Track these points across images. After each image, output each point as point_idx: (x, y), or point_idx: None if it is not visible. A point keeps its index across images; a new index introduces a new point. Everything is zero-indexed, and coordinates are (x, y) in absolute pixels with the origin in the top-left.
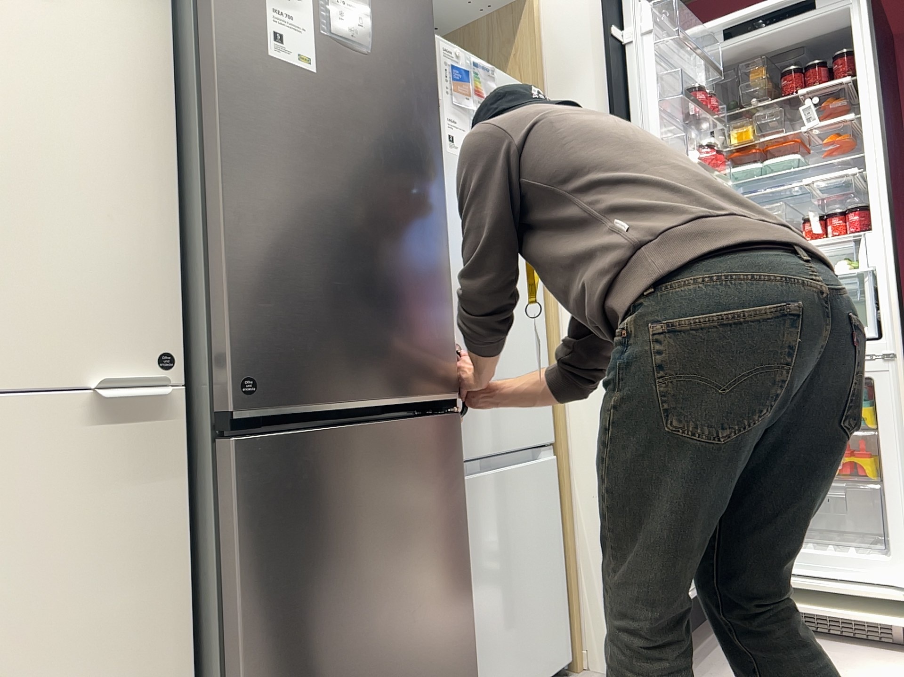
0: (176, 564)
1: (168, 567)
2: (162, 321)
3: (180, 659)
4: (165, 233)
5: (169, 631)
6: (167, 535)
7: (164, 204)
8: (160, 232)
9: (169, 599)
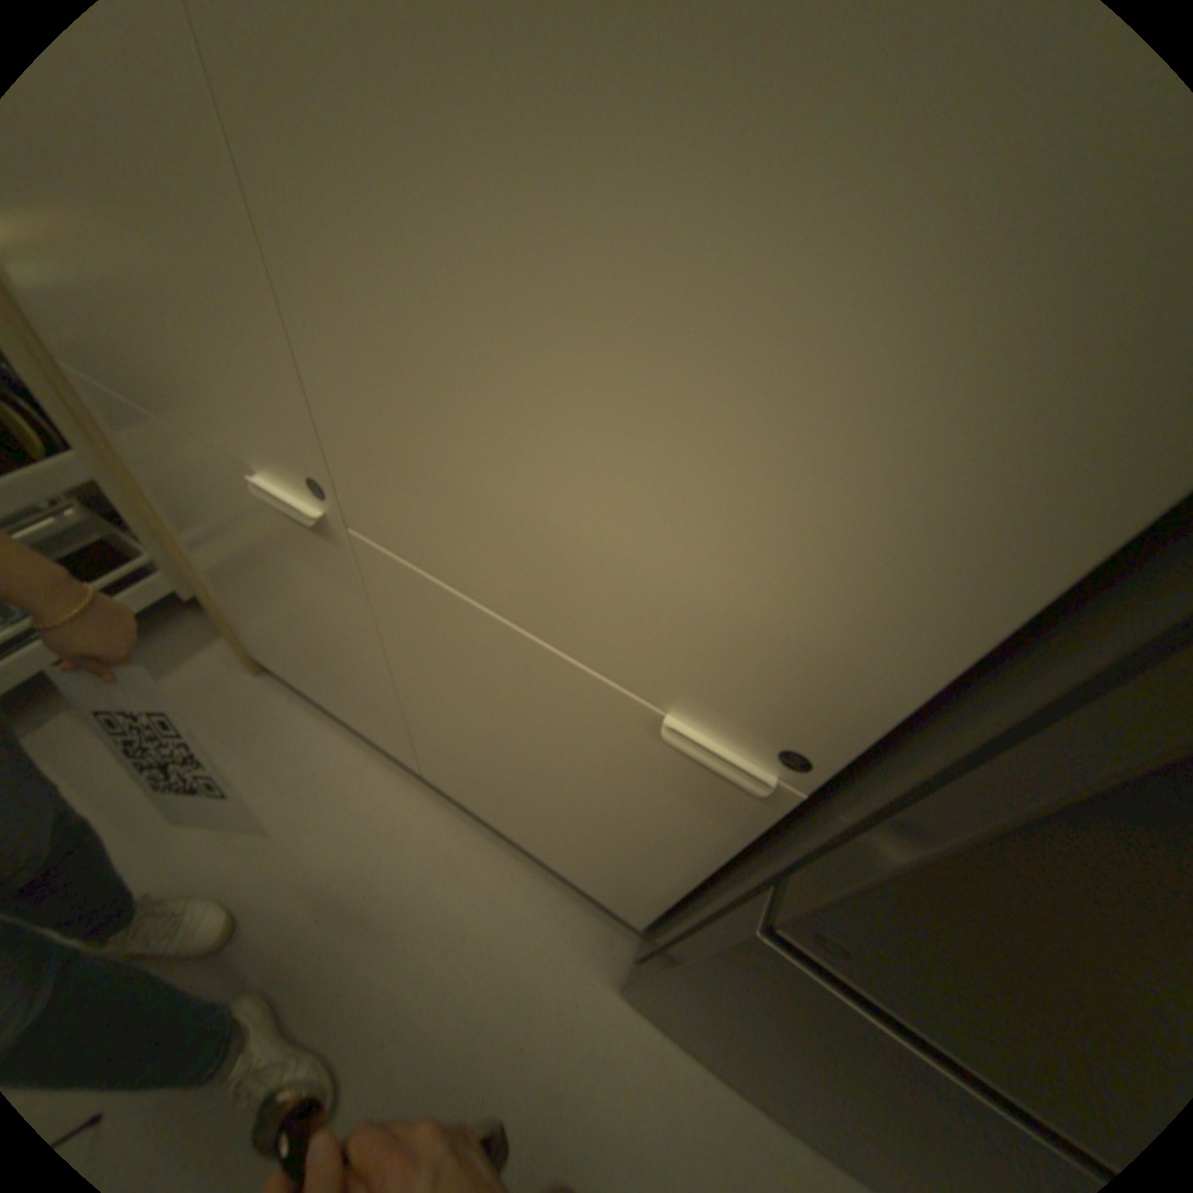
0: (704, 864)
1: (694, 857)
2: (841, 724)
3: (676, 888)
4: (989, 609)
5: (676, 874)
6: (705, 847)
7: (1063, 544)
8: (973, 602)
9: (685, 866)
